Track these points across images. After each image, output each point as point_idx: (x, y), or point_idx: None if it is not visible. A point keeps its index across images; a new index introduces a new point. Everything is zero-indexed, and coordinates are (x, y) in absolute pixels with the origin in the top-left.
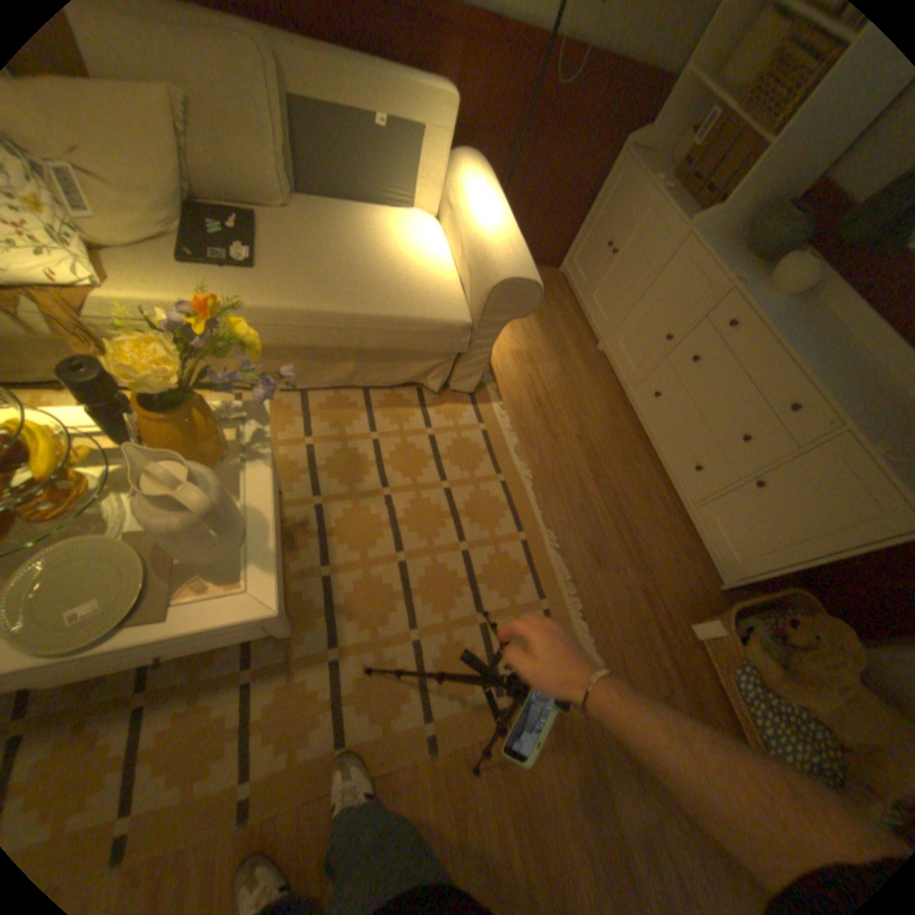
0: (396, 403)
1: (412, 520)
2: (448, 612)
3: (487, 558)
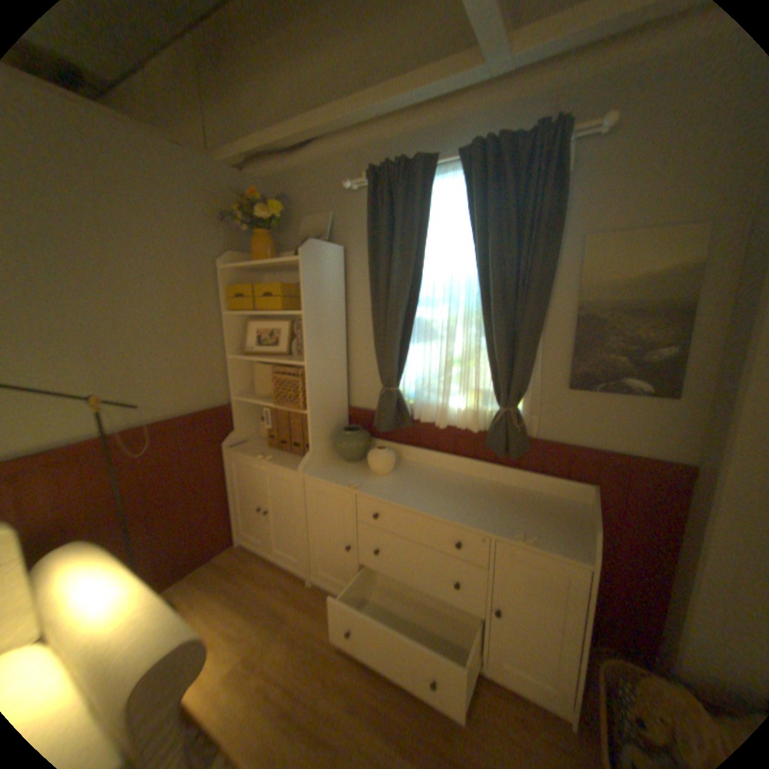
0: None
1: None
2: None
3: None
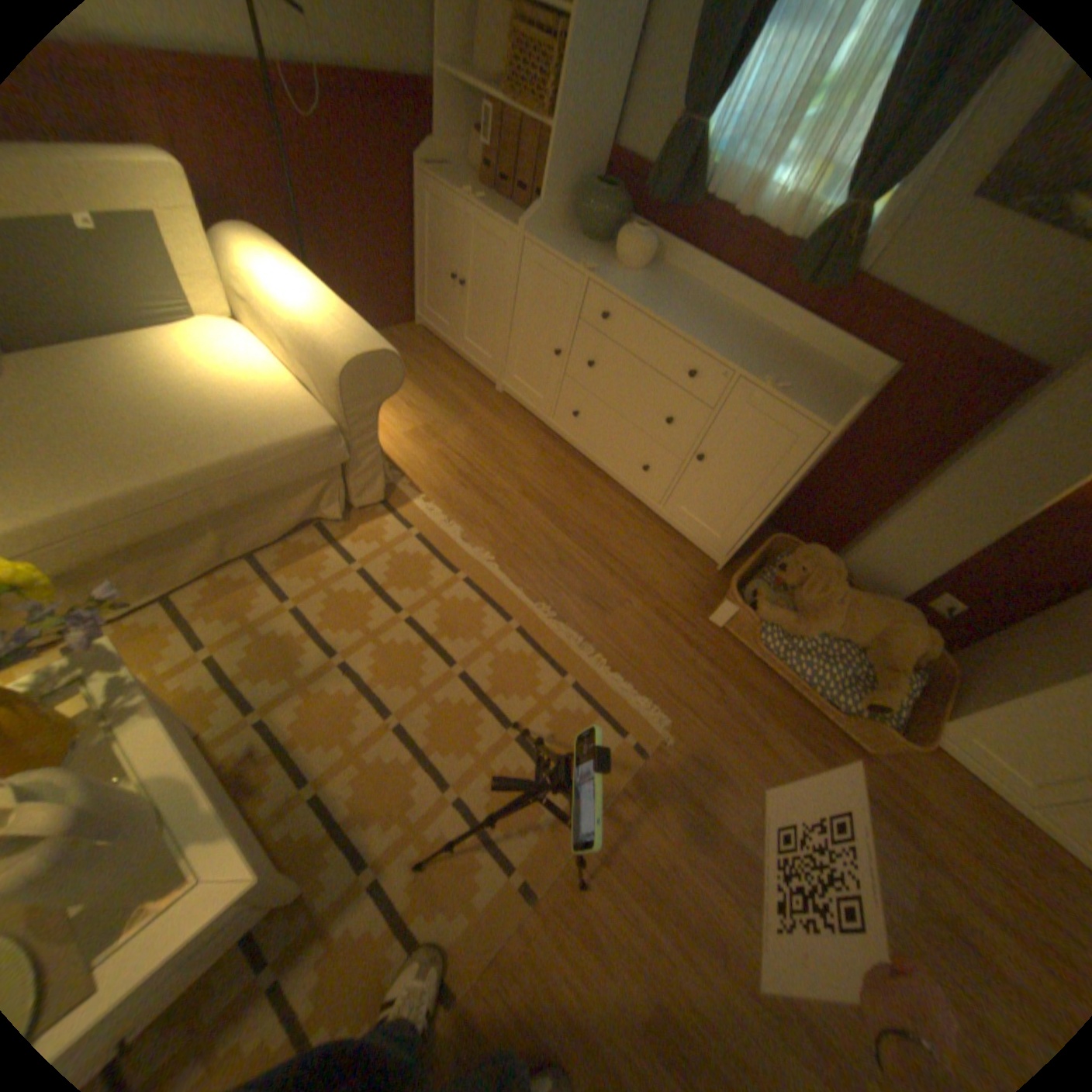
0: (296, 554)
1: (383, 675)
2: (474, 748)
3: (488, 667)
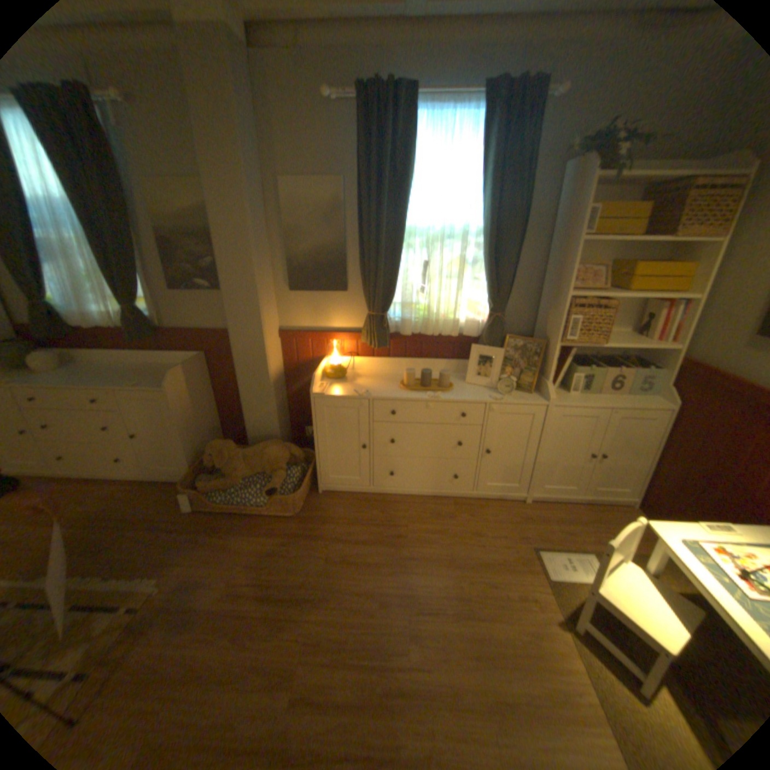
0: None
1: None
2: None
3: None
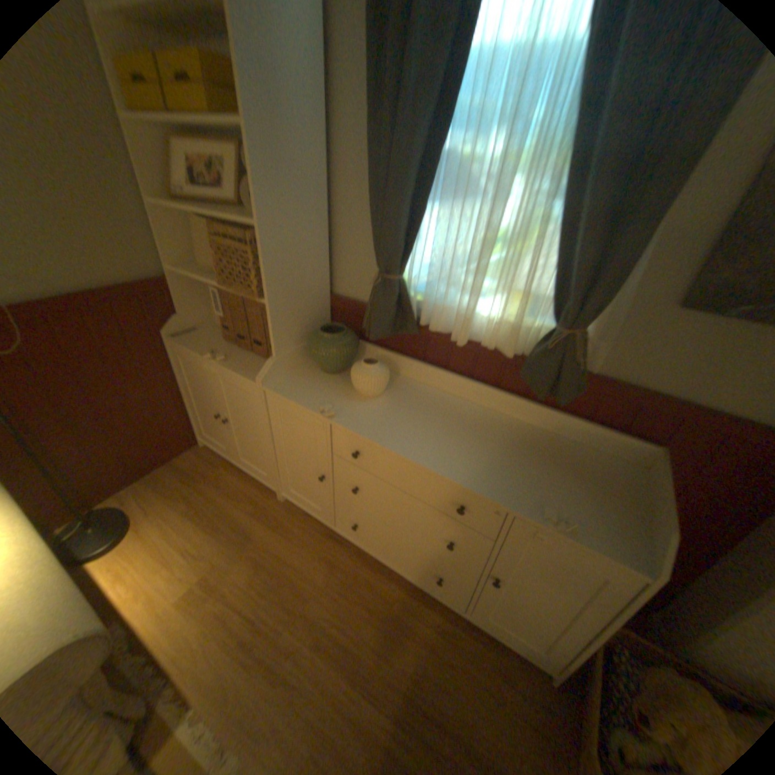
0: None
1: None
2: None
3: None
